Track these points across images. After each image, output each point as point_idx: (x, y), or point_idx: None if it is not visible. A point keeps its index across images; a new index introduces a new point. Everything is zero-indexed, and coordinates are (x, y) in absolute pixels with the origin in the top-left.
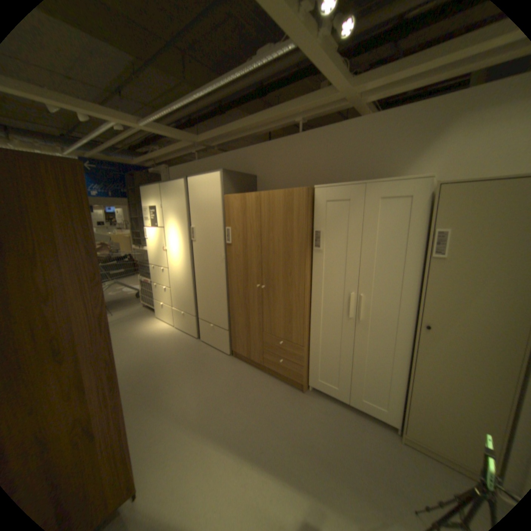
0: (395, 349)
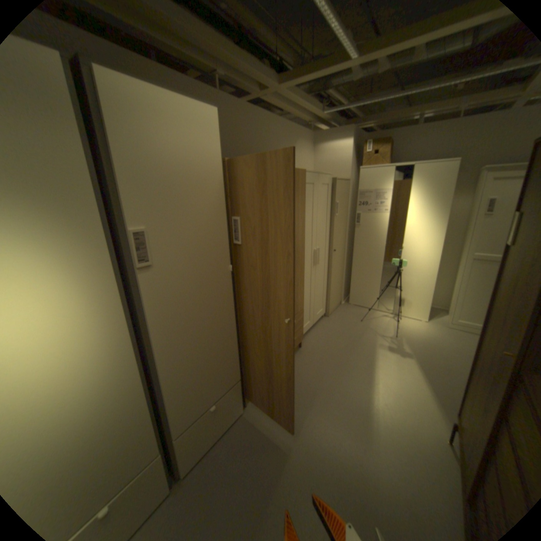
0: (324, 272)
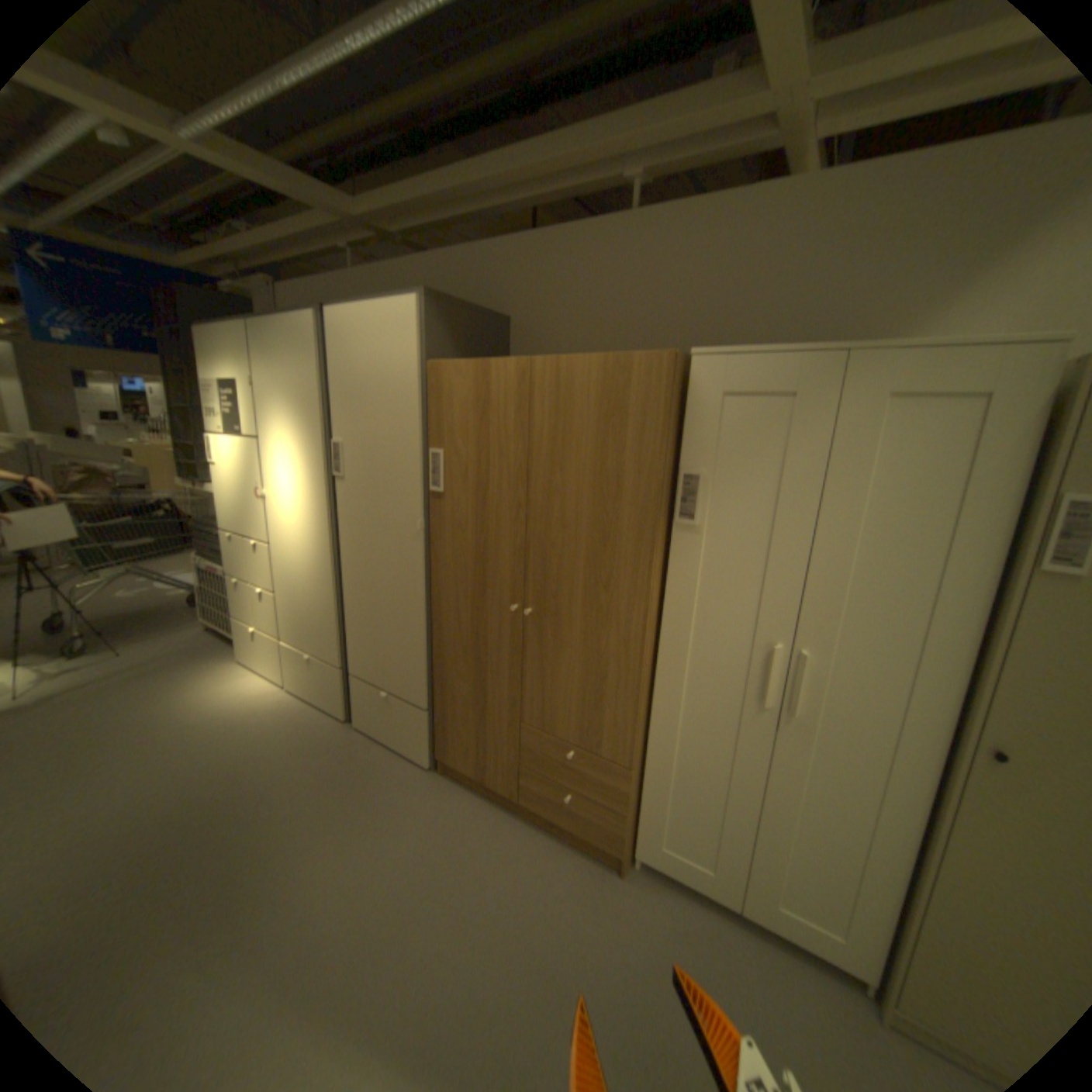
0: (886, 797)
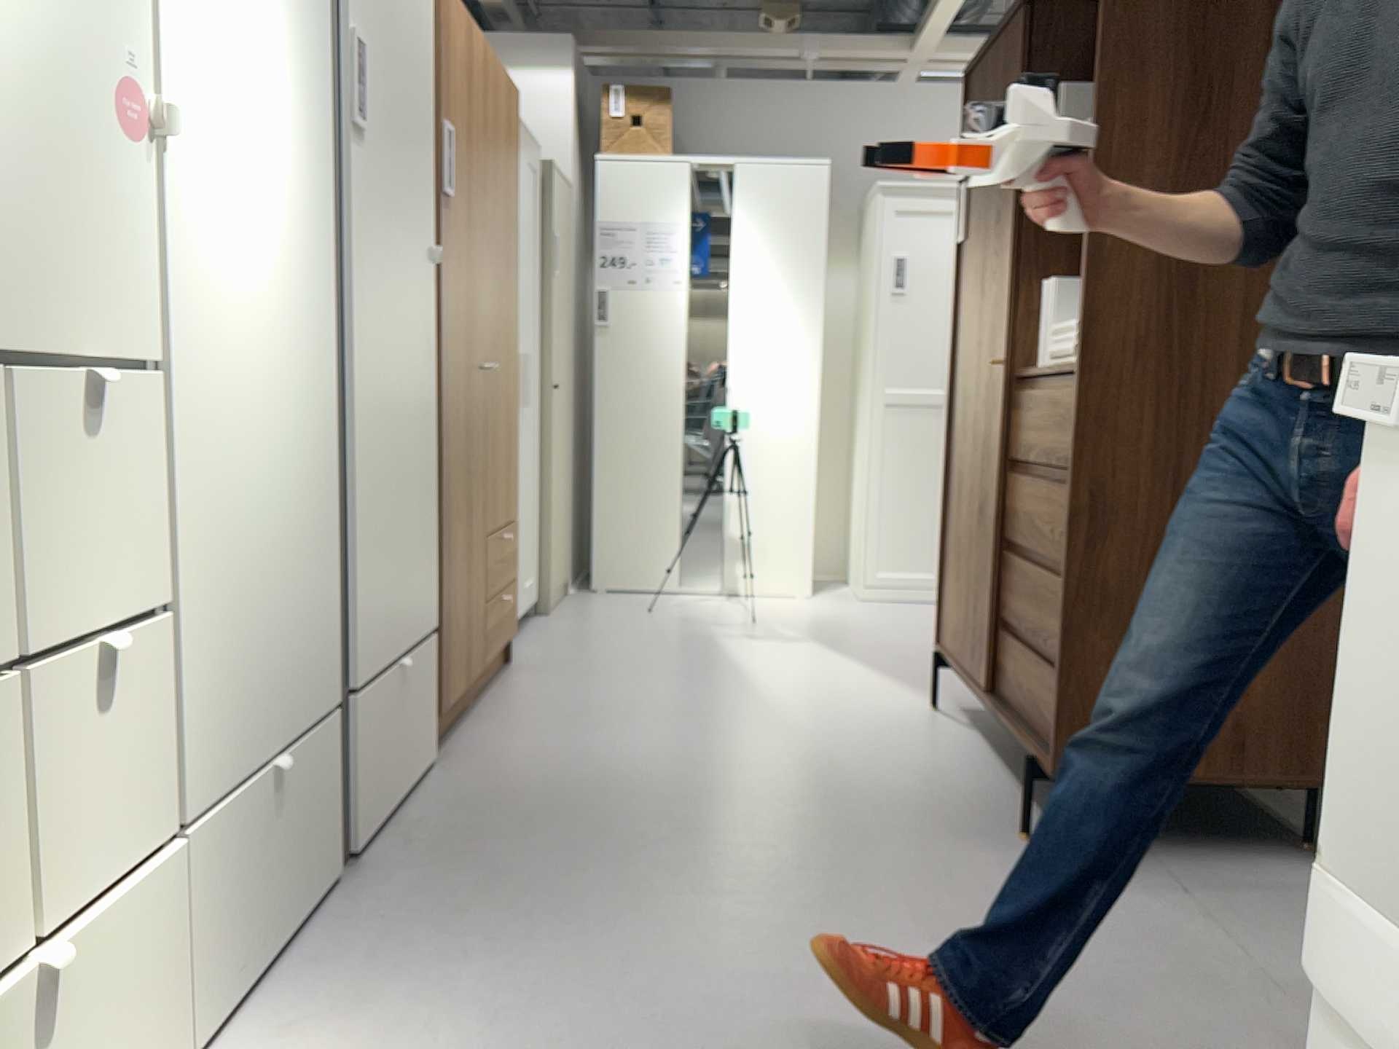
0: (533, 448)
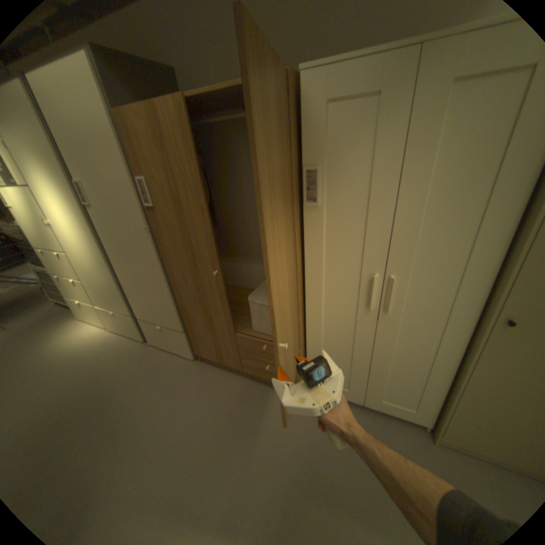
0: (439, 347)
